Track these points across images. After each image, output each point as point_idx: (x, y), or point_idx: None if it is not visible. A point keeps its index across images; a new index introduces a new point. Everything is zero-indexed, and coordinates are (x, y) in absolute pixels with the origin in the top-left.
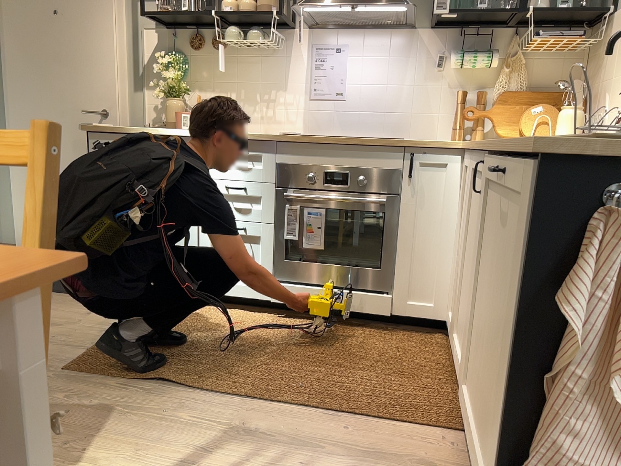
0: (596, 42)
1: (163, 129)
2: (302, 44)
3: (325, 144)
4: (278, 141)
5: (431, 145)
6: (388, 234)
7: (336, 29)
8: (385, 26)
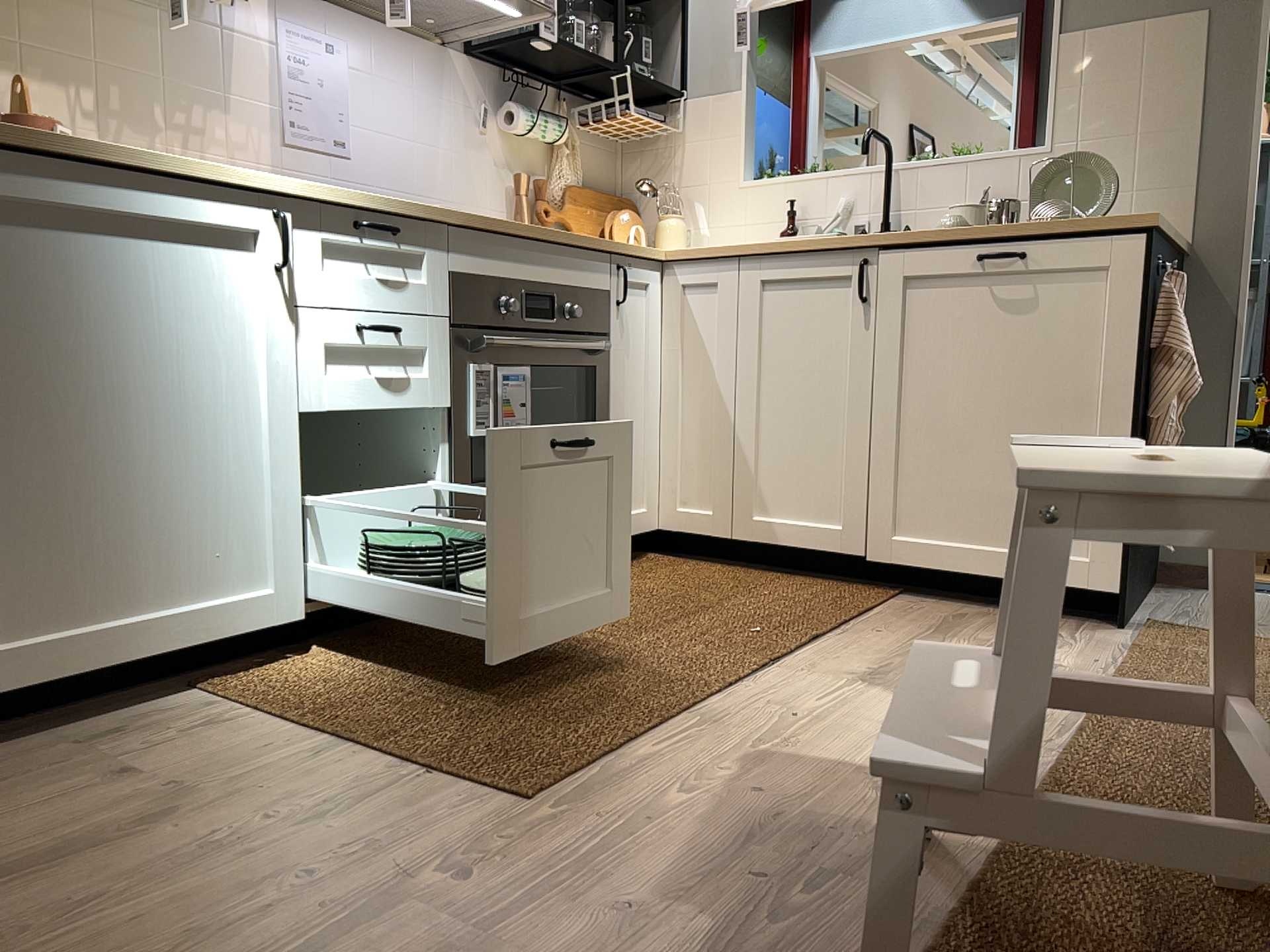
0: (670, 133)
1: (203, 166)
2: (262, 16)
3: (523, 238)
4: (456, 224)
5: (638, 250)
6: (596, 401)
7: (309, 1)
8: (406, 28)
